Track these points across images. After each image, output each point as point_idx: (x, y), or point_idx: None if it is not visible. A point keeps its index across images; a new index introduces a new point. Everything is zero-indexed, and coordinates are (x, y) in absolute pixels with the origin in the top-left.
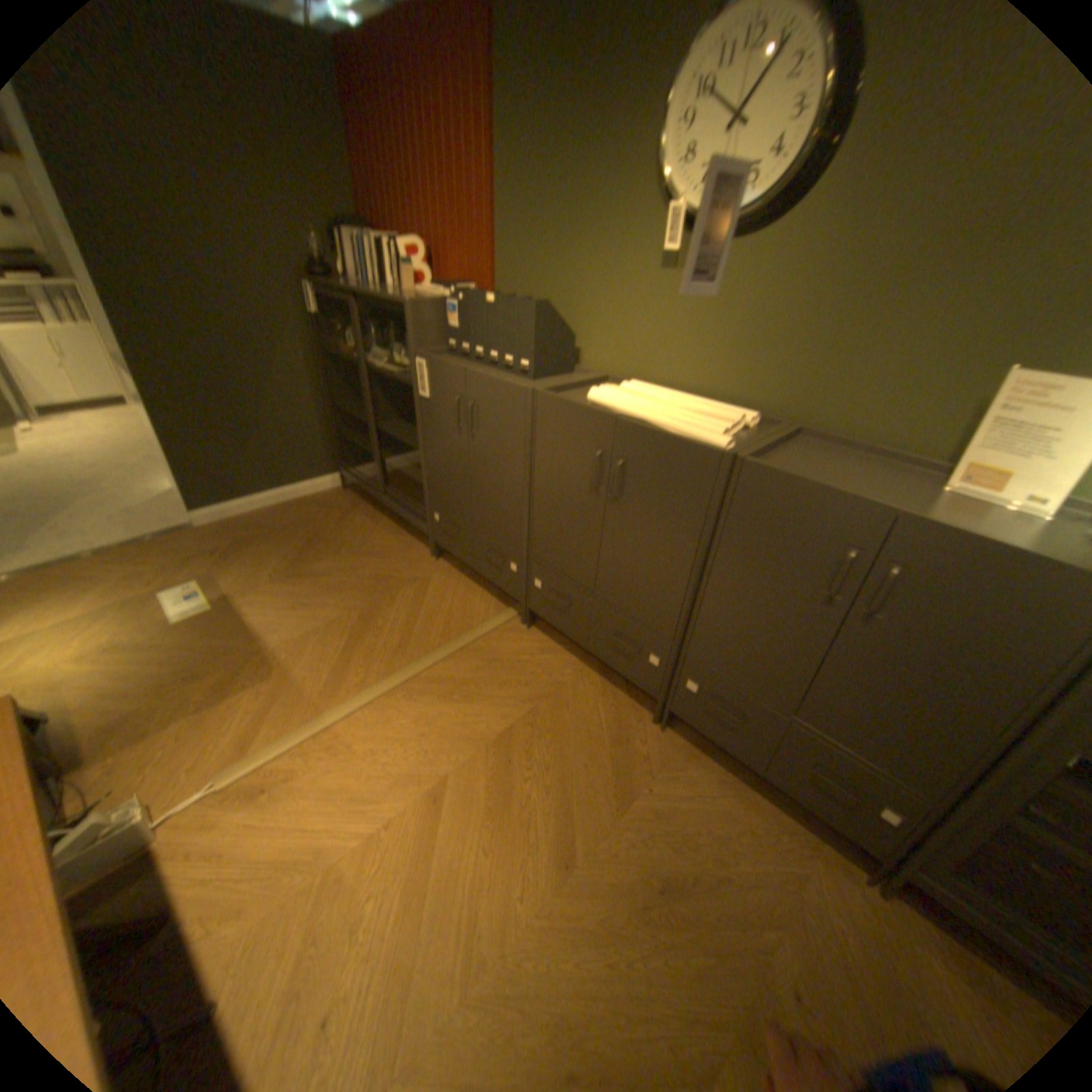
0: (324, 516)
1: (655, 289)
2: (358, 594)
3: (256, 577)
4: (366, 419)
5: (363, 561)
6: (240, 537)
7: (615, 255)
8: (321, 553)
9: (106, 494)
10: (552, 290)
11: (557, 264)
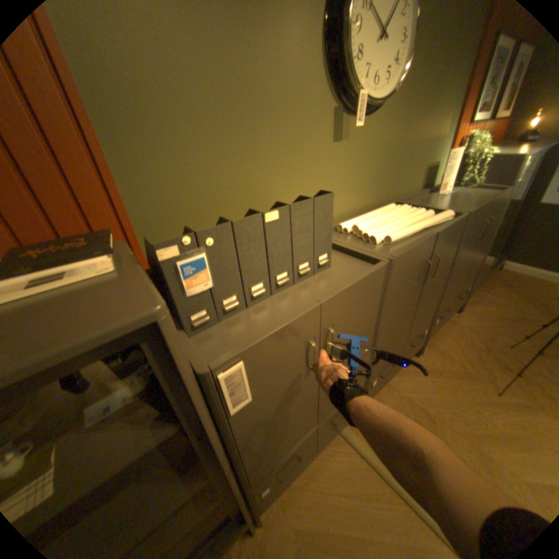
0: None
1: (332, 158)
2: None
3: None
4: None
5: None
6: None
7: (300, 137)
8: None
9: None
10: (238, 188)
11: (240, 159)
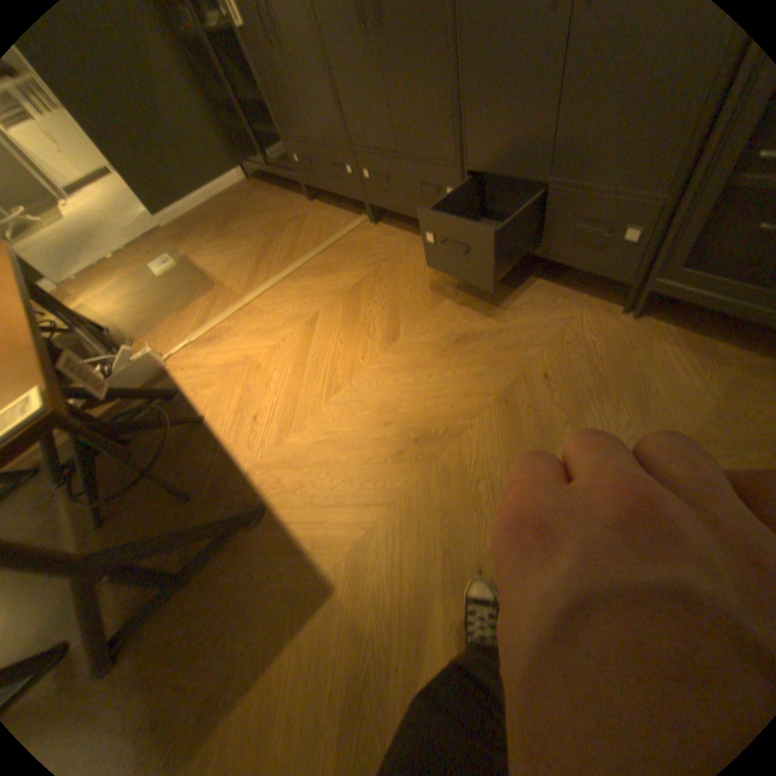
0: (236, 198)
1: None
2: (261, 235)
3: (200, 243)
4: (230, 96)
5: (263, 216)
6: (187, 224)
7: None
8: (236, 219)
9: (111, 224)
10: None
11: None
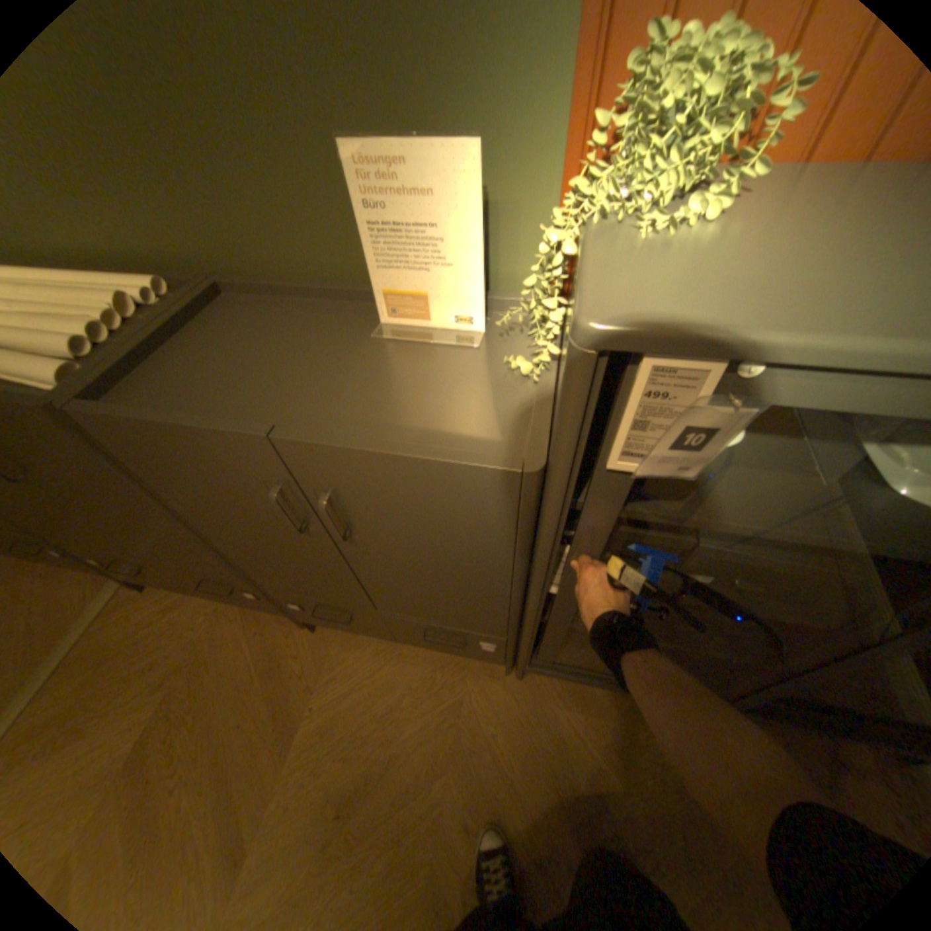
0: None
1: None
2: None
3: None
4: None
5: None
6: None
7: None
8: None
9: None
10: None
11: None
